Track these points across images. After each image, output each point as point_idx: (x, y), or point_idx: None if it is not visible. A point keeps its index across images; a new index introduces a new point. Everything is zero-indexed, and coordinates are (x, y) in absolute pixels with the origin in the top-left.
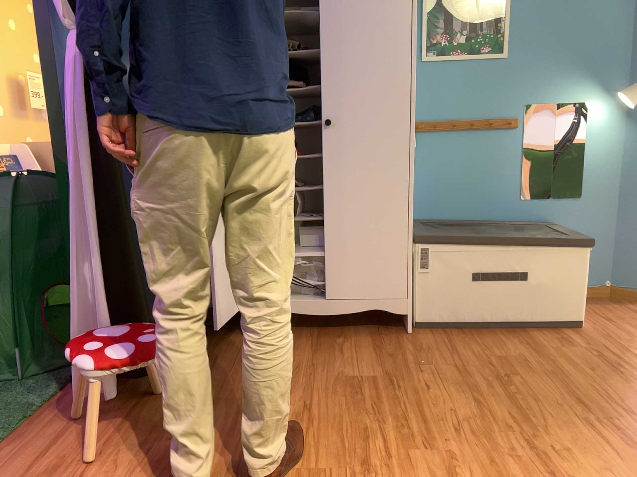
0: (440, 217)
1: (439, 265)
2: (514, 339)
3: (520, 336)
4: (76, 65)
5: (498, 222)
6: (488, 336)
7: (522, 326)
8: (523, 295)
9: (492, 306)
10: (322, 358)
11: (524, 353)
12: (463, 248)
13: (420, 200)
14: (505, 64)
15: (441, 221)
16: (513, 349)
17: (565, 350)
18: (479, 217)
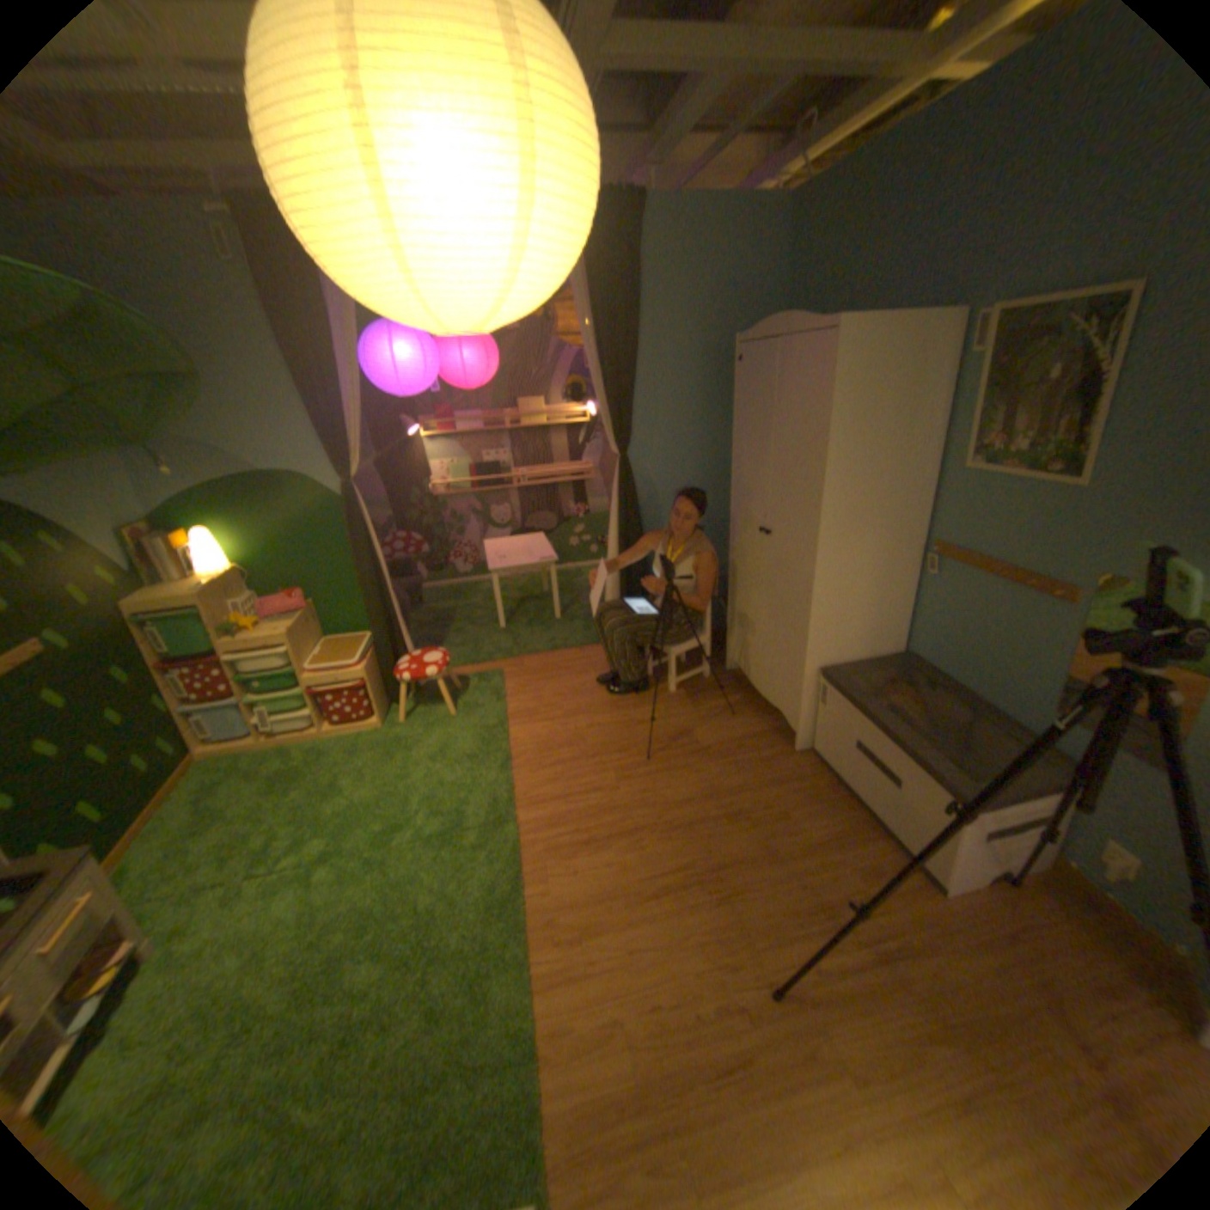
0: (947, 674)
1: (830, 713)
2: (843, 830)
3: (857, 835)
4: (615, 479)
5: (1015, 725)
6: (836, 809)
7: (884, 835)
8: (891, 805)
9: (863, 789)
10: (713, 715)
11: (810, 837)
12: (848, 710)
13: (931, 642)
14: (1083, 497)
15: (937, 678)
16: (813, 829)
17: (845, 874)
18: (992, 702)
